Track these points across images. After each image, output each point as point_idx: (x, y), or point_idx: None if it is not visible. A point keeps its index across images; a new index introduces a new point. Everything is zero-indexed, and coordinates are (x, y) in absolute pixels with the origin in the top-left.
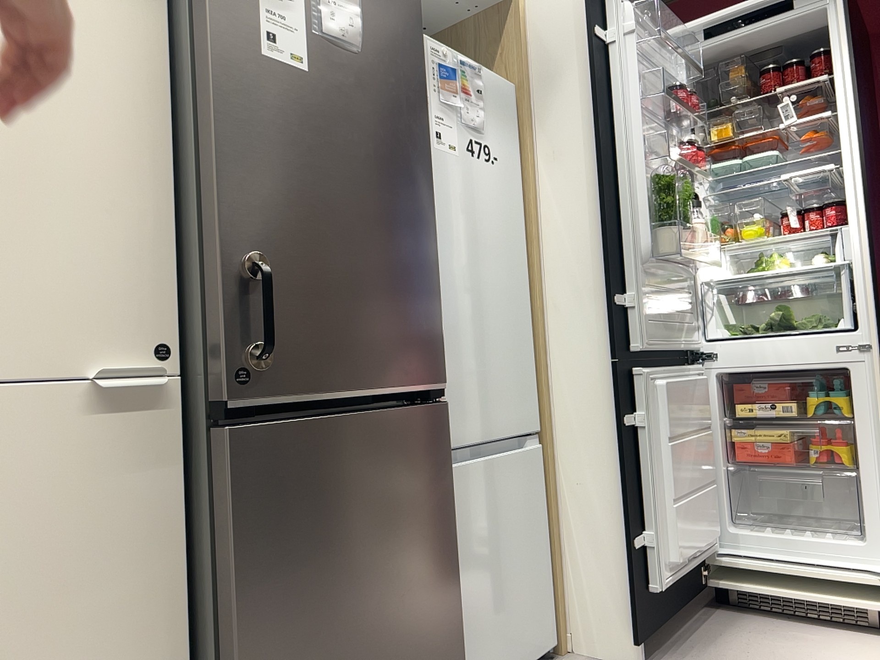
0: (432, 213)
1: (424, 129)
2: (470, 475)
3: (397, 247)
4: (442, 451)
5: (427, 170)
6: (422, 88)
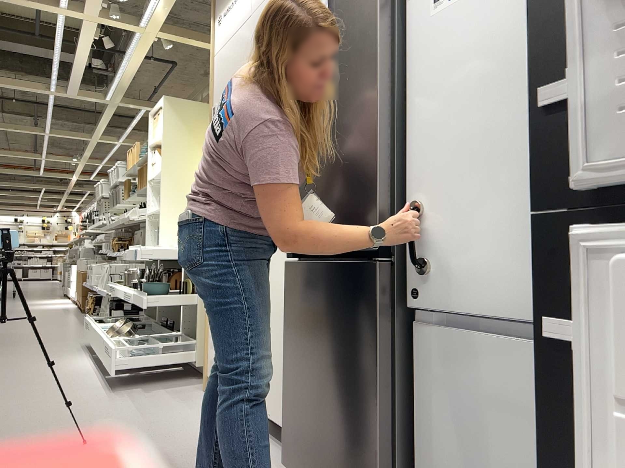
0: (377, 106)
1: (374, 38)
2: (458, 346)
3: (347, 150)
4: (372, 302)
5: (374, 72)
6: (375, 5)
